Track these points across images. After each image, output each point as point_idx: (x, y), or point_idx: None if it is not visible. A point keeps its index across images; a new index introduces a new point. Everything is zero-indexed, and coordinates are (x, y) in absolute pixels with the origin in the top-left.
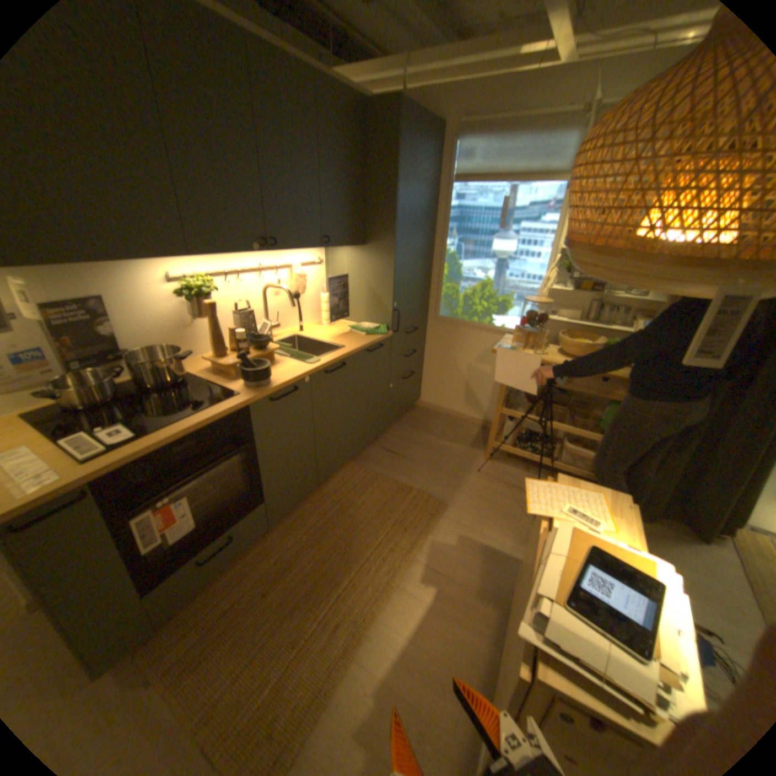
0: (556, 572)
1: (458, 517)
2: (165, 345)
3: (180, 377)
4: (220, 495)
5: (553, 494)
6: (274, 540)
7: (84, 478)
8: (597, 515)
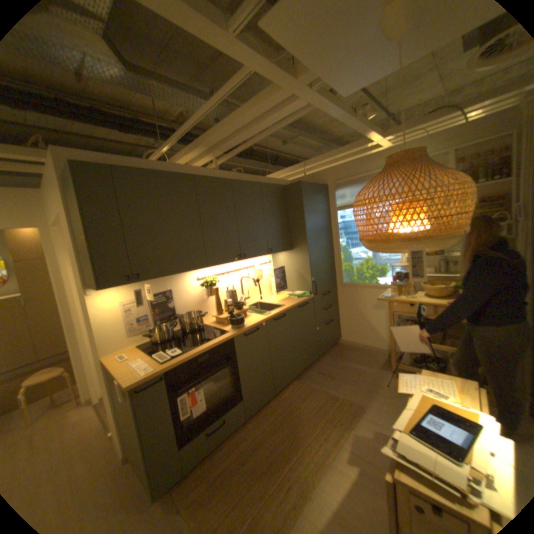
0: (407, 419)
1: (374, 419)
2: (195, 311)
3: (201, 326)
4: (219, 393)
5: (417, 382)
6: (249, 430)
7: (162, 371)
8: (448, 394)
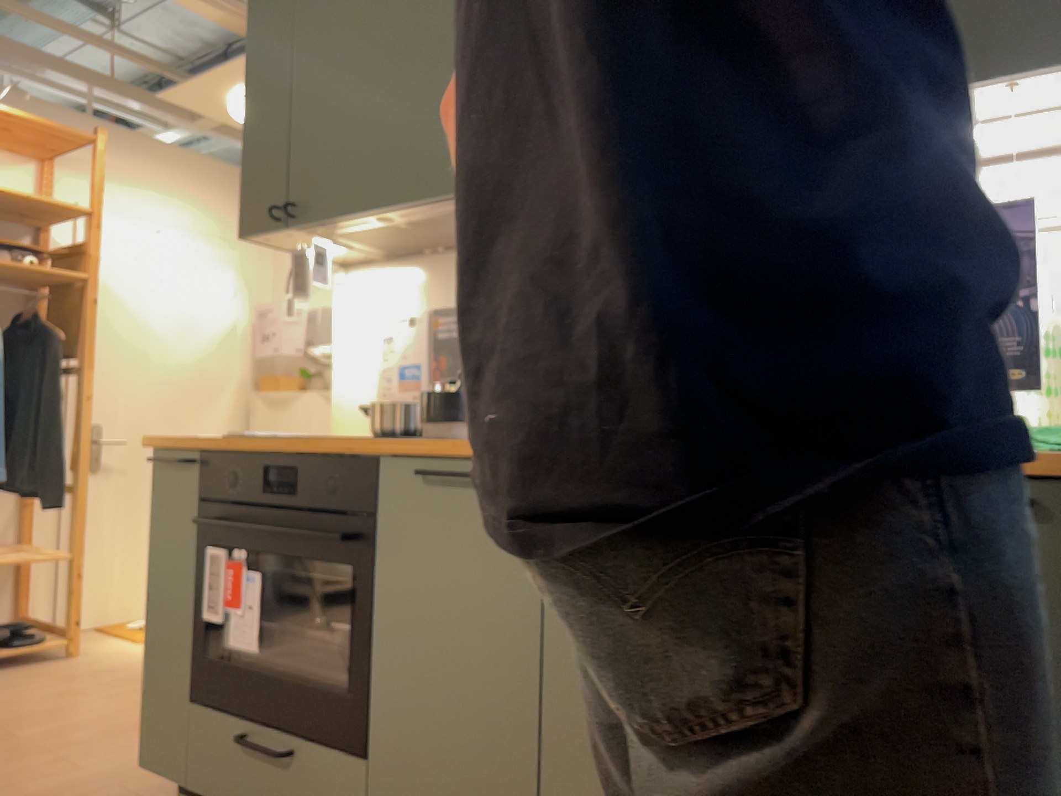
0: None
1: None
2: None
3: None
4: (333, 656)
5: None
6: None
7: (203, 445)
8: None
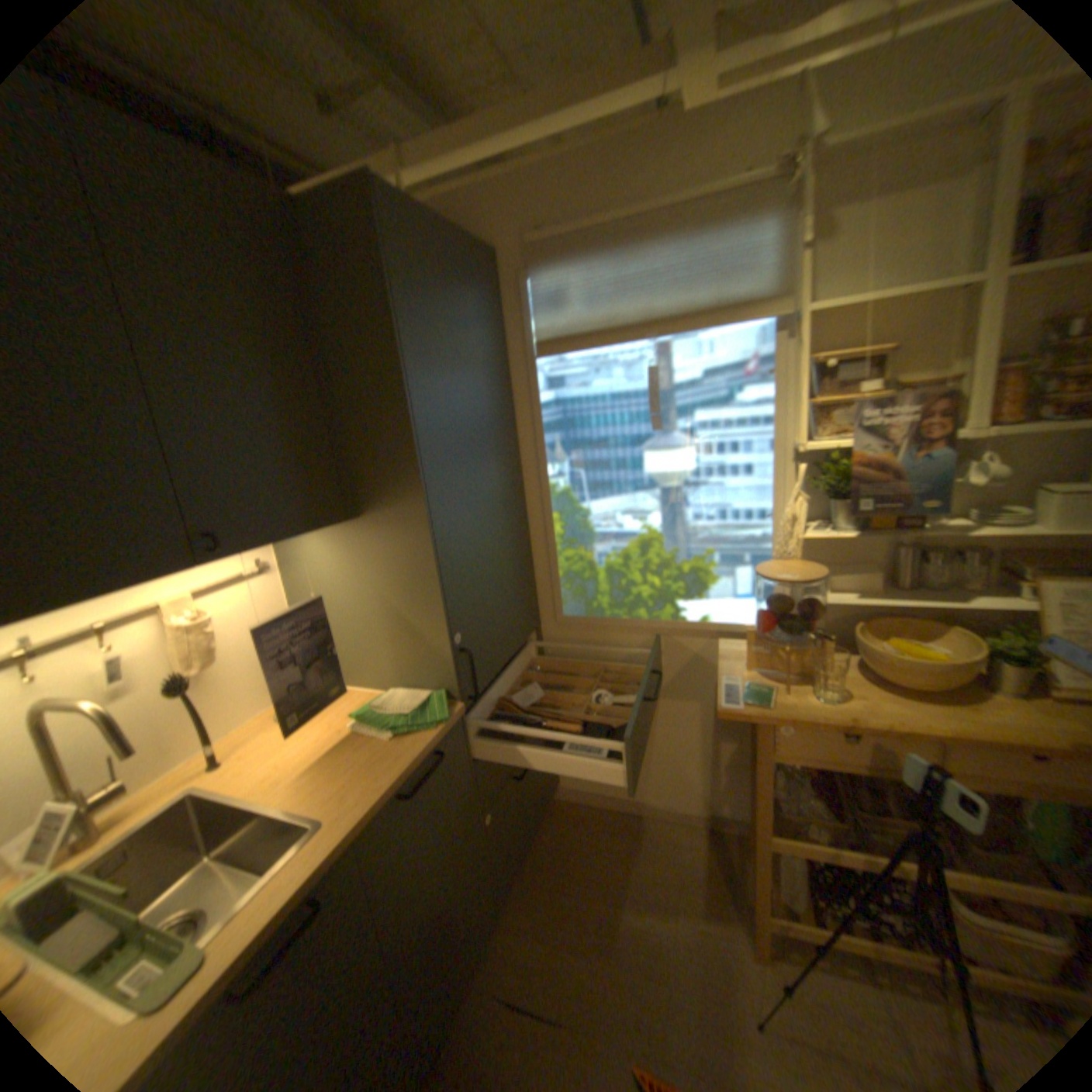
0: None
1: None
2: None
3: None
4: None
5: None
6: None
7: None
8: None
